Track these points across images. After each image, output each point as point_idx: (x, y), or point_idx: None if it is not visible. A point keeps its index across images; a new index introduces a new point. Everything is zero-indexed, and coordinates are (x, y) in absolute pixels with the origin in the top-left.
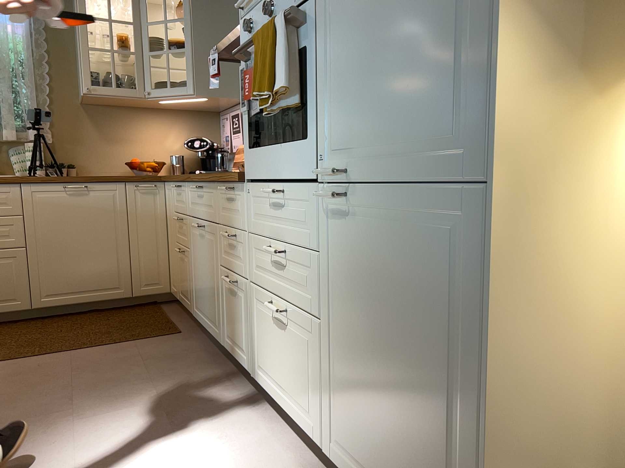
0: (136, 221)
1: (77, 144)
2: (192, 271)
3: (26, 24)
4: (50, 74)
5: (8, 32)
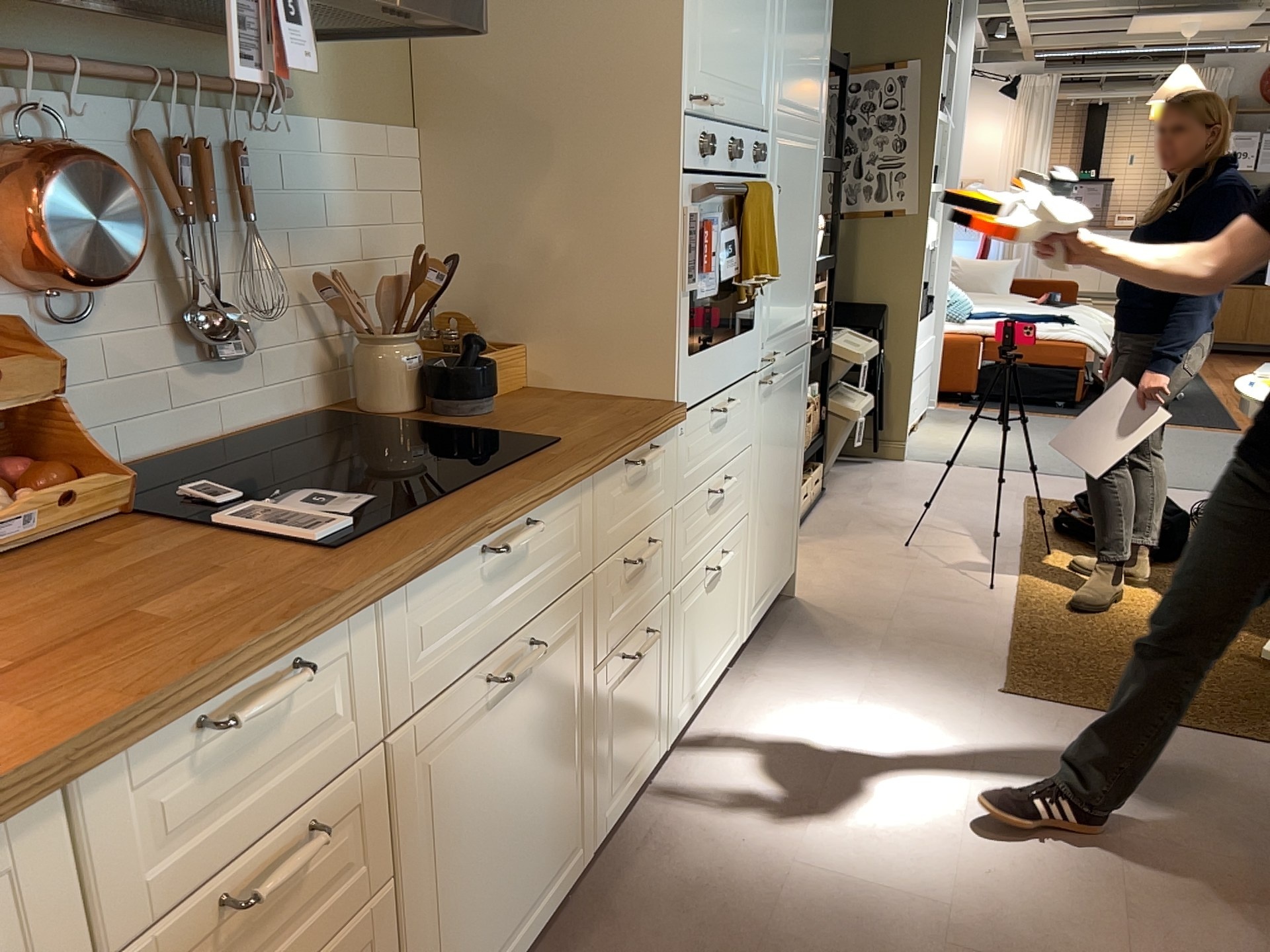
0: None
1: None
2: (413, 937)
3: None
4: None
5: None
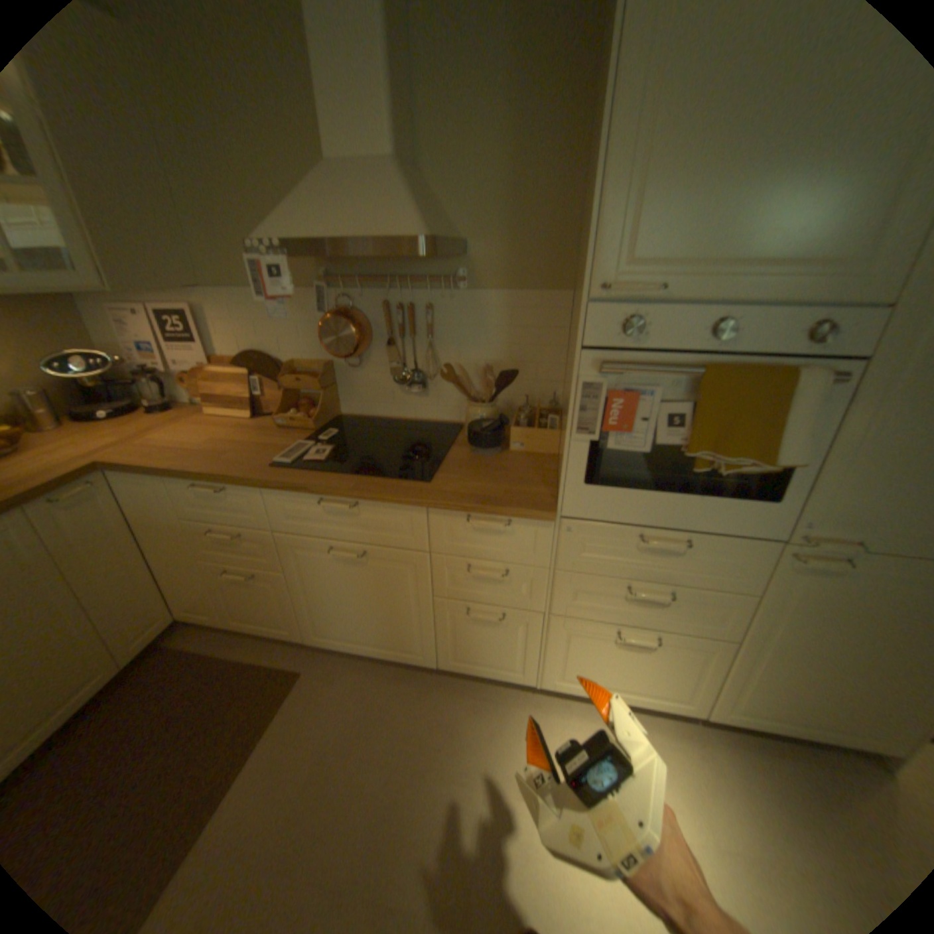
0: (78, 560)
1: None
2: (298, 599)
3: None
4: None
5: None
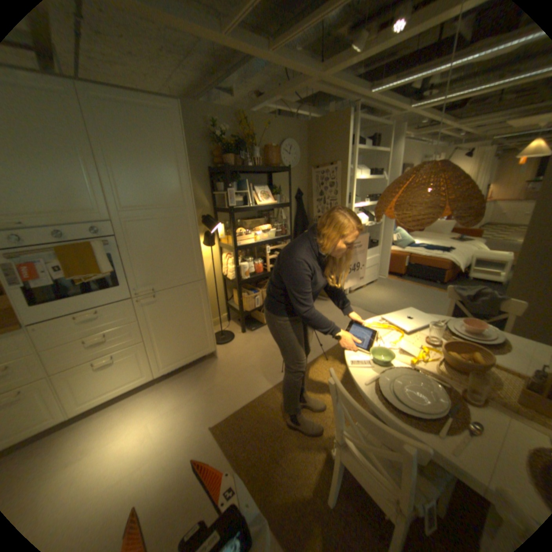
0: None
1: None
2: None
3: None
4: None
5: None
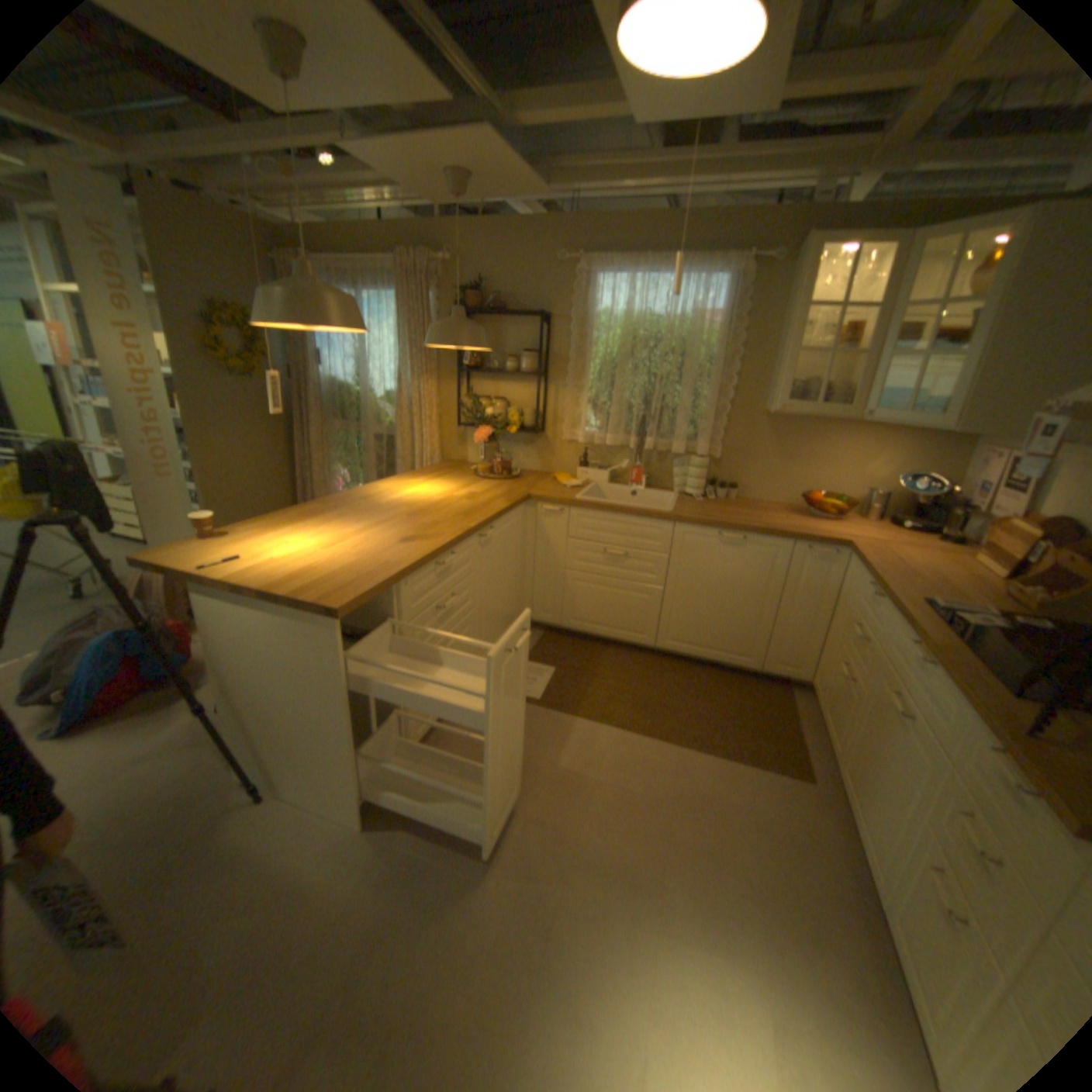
0: (795, 590)
1: (746, 460)
2: (860, 726)
3: (727, 311)
4: (739, 372)
5: (704, 323)
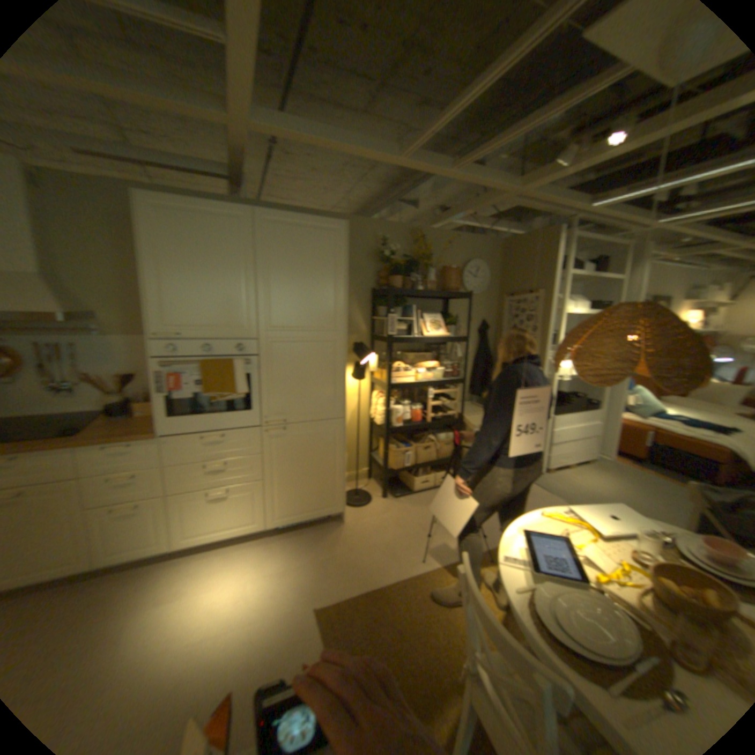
0: None
1: None
2: None
3: None
4: None
5: None
